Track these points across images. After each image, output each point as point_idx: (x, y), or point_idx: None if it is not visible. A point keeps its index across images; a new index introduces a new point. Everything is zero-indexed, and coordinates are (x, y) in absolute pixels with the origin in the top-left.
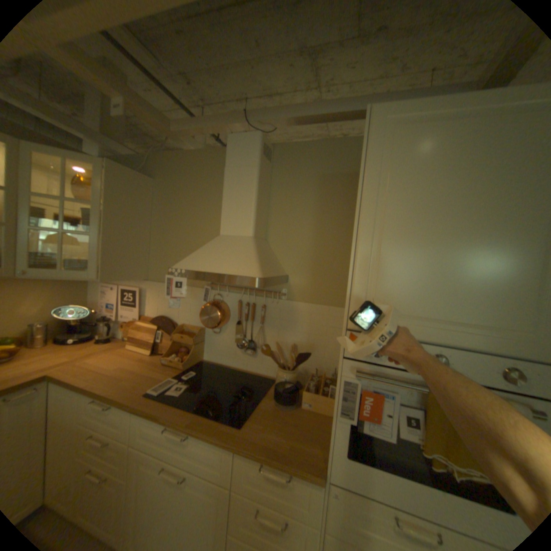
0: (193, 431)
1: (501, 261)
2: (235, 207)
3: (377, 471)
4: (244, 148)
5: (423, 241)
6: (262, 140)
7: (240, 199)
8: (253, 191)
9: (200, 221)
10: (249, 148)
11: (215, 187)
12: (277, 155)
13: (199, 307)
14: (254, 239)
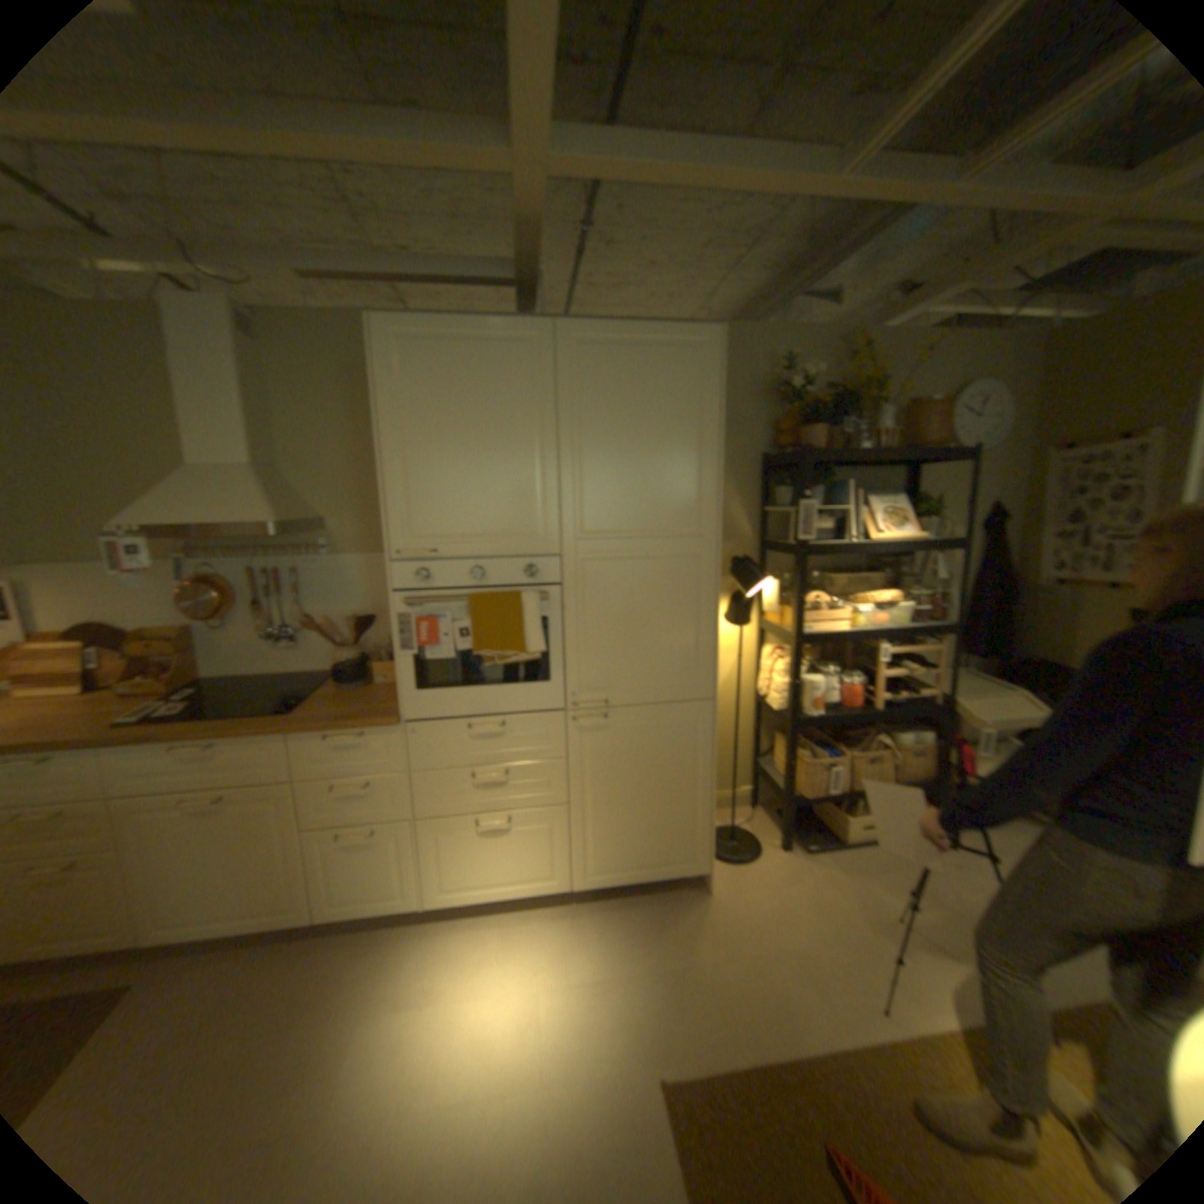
0: (215, 733)
1: (504, 477)
2: (201, 420)
3: (442, 691)
4: (194, 321)
5: (441, 463)
6: (226, 310)
7: (206, 406)
8: (229, 393)
9: (125, 440)
10: (203, 322)
11: (143, 376)
12: (259, 327)
13: (164, 595)
14: (248, 470)
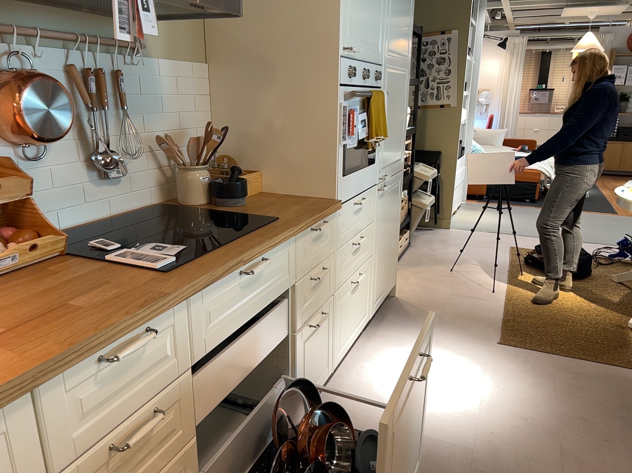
0: (272, 240)
1: None
2: None
3: (350, 175)
4: None
5: None
6: None
7: None
8: None
9: None
10: None
11: None
12: None
13: None
14: None
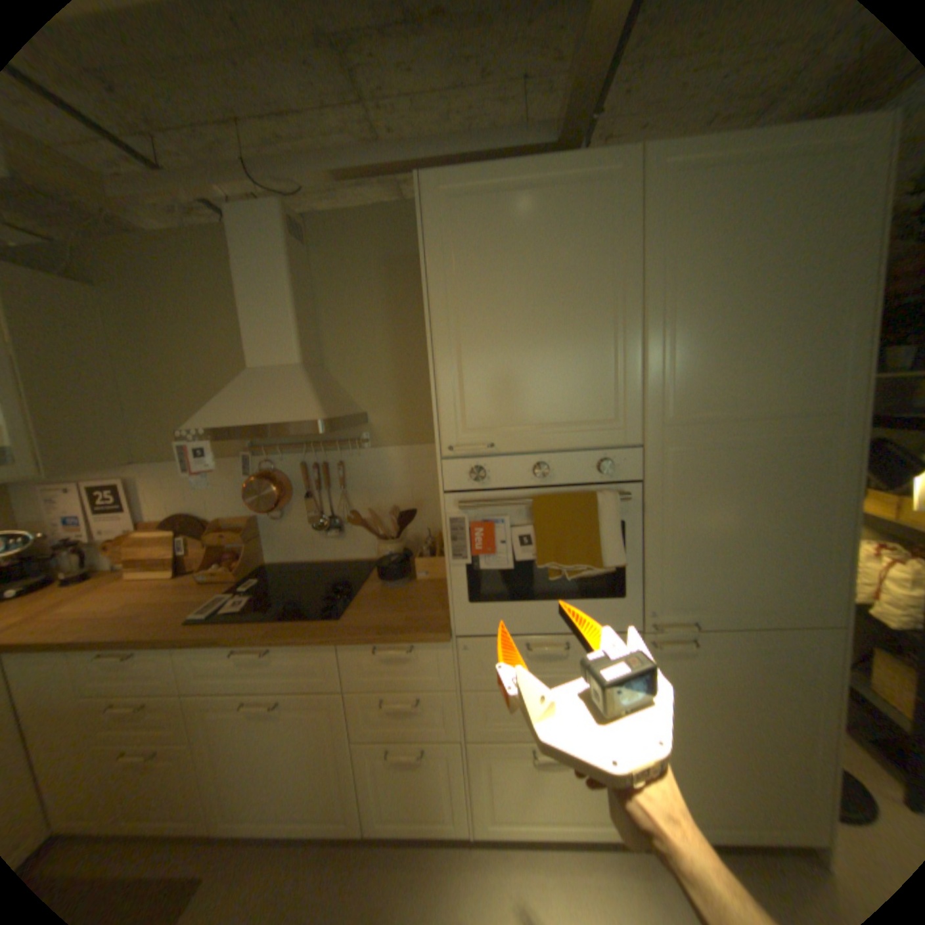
0: (273, 639)
1: (577, 351)
2: (262, 323)
3: (500, 604)
4: (255, 228)
5: (502, 340)
6: (282, 213)
7: (266, 309)
8: (286, 294)
9: (206, 351)
10: (263, 227)
11: (219, 291)
12: (312, 232)
13: (238, 487)
14: (302, 368)
